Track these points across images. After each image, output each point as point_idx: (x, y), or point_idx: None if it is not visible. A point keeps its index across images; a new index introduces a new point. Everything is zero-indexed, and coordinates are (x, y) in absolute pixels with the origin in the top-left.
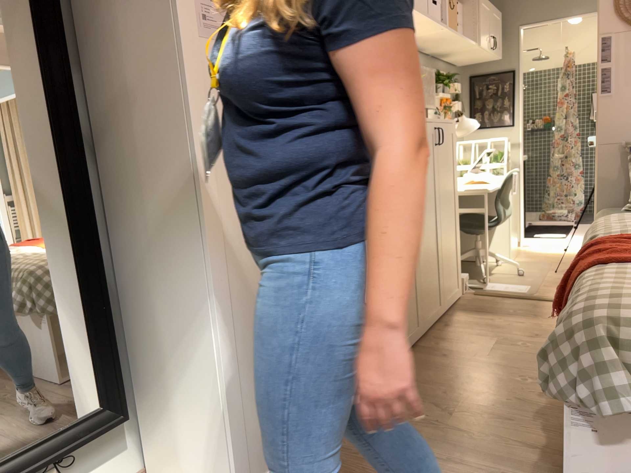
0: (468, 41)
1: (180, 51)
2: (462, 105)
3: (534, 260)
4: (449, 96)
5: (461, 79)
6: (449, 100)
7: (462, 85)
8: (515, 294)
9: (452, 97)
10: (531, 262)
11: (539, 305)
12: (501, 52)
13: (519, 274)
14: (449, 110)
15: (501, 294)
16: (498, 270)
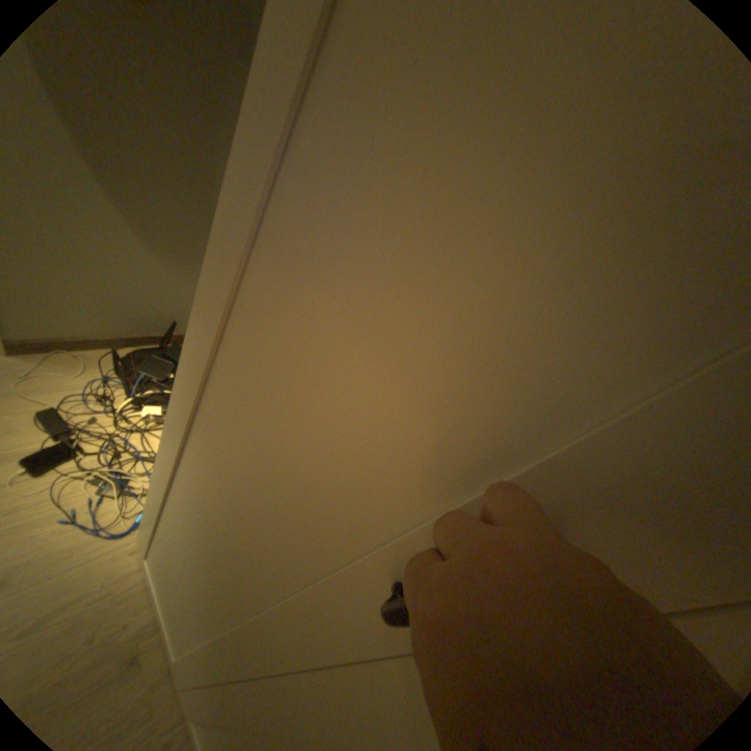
0: None
1: None
2: None
3: None
4: None
5: None
6: None
7: None
8: None
9: None
10: None
11: None
12: None
13: None
14: None
15: None
16: None
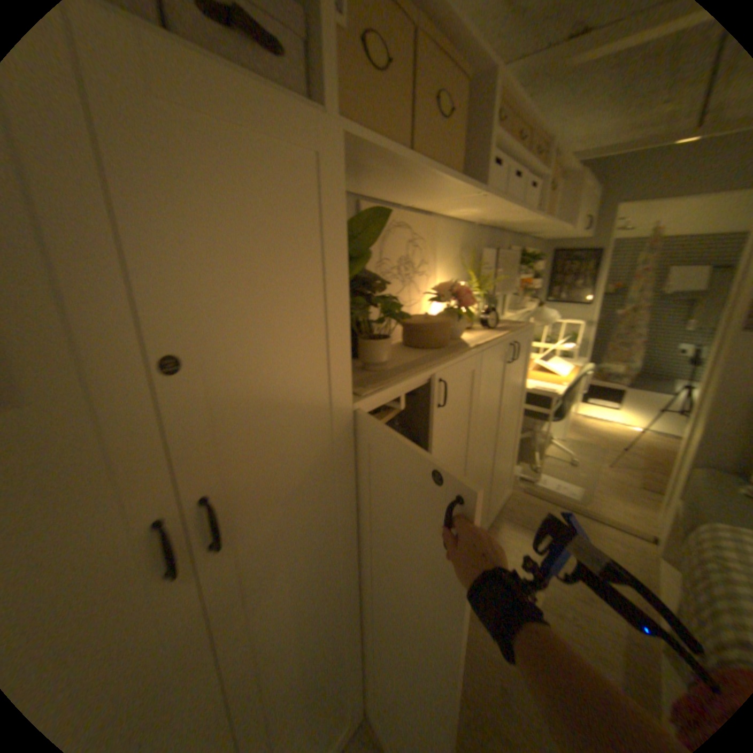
0: (563, 222)
1: None
2: (542, 277)
3: (588, 442)
4: (532, 273)
5: (546, 252)
6: (530, 277)
7: (546, 257)
8: (567, 502)
9: (535, 273)
10: (585, 445)
11: (592, 530)
12: (593, 228)
13: (573, 464)
14: (528, 287)
15: (552, 500)
16: (551, 451)
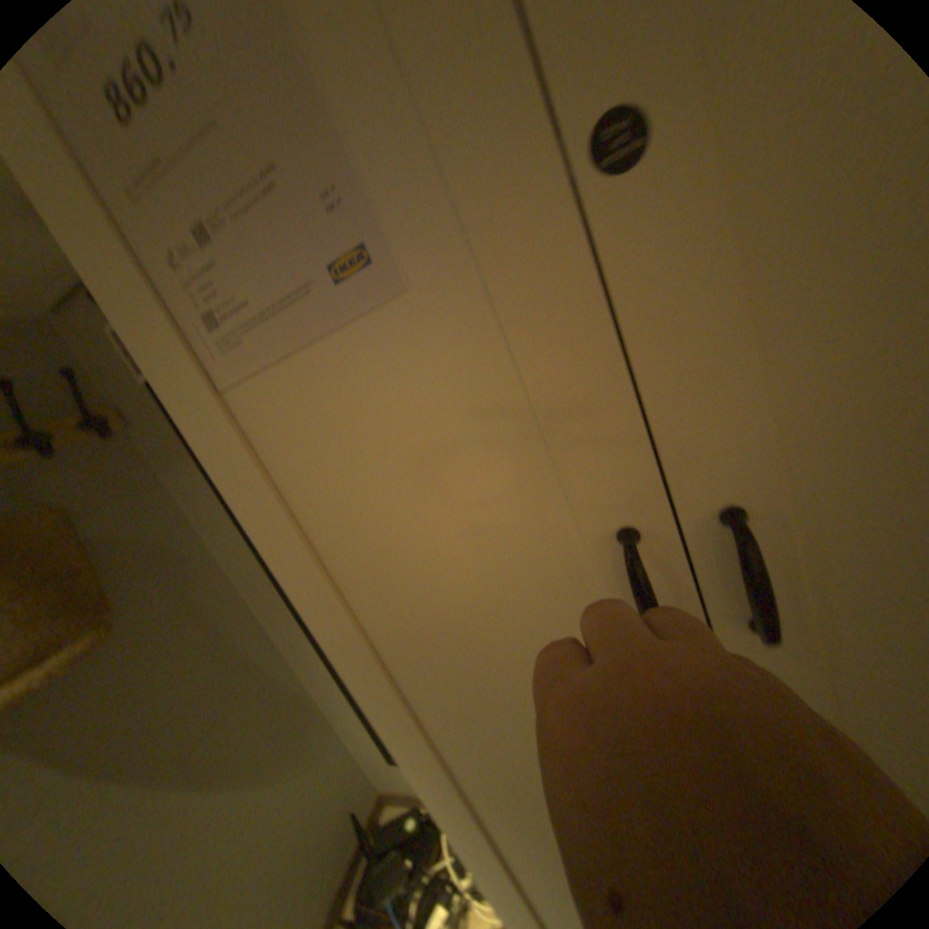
0: None
1: (207, 468)
2: None
3: None
4: None
5: None
6: None
7: None
8: None
9: None
10: None
11: None
12: None
13: None
14: None
15: None
16: None
